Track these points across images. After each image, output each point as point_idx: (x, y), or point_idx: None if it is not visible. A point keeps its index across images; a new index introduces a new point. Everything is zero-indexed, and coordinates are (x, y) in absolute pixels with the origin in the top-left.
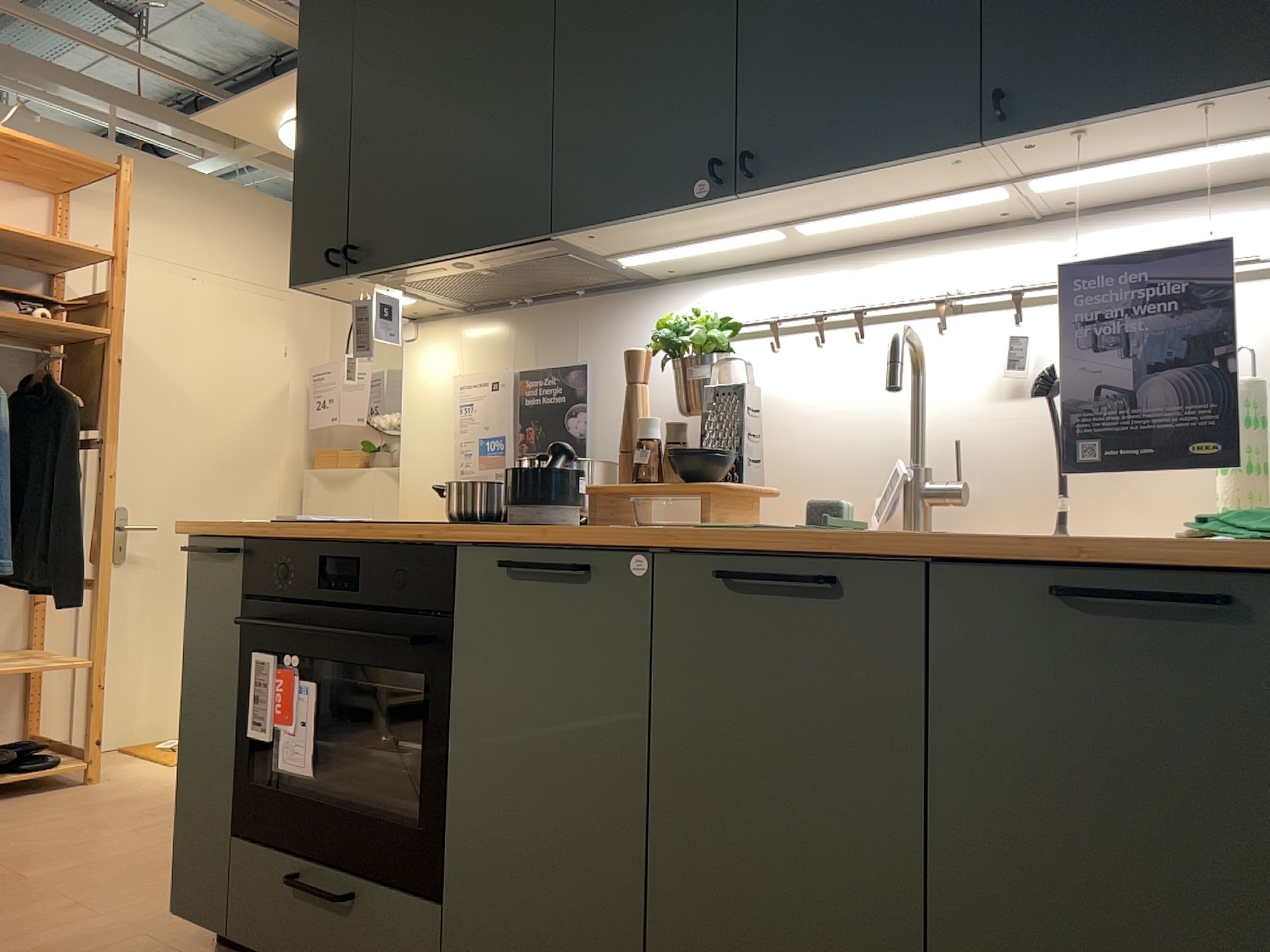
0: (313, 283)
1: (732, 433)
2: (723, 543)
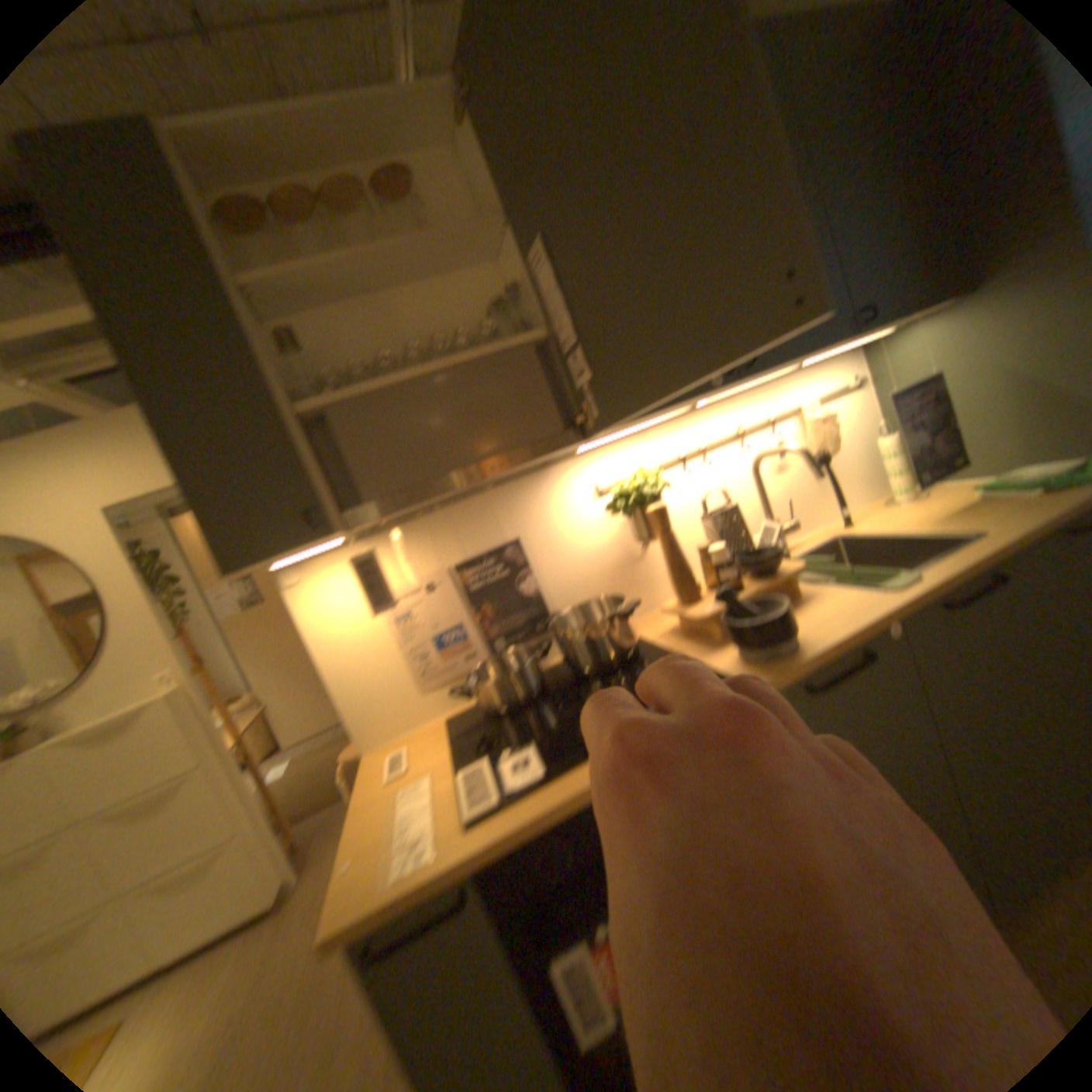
0: (258, 561)
1: (742, 536)
2: (948, 586)
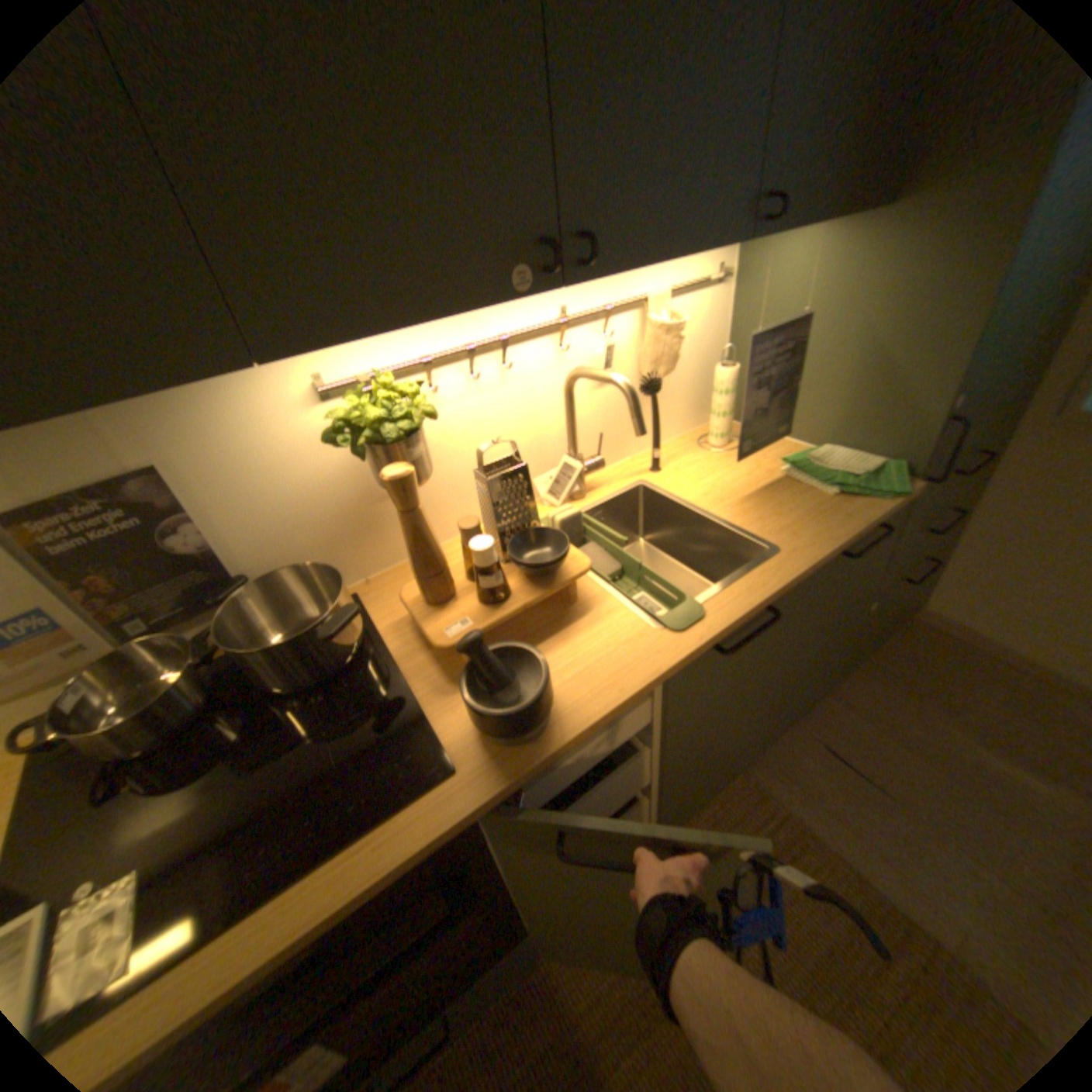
0: None
1: (525, 510)
2: (724, 634)
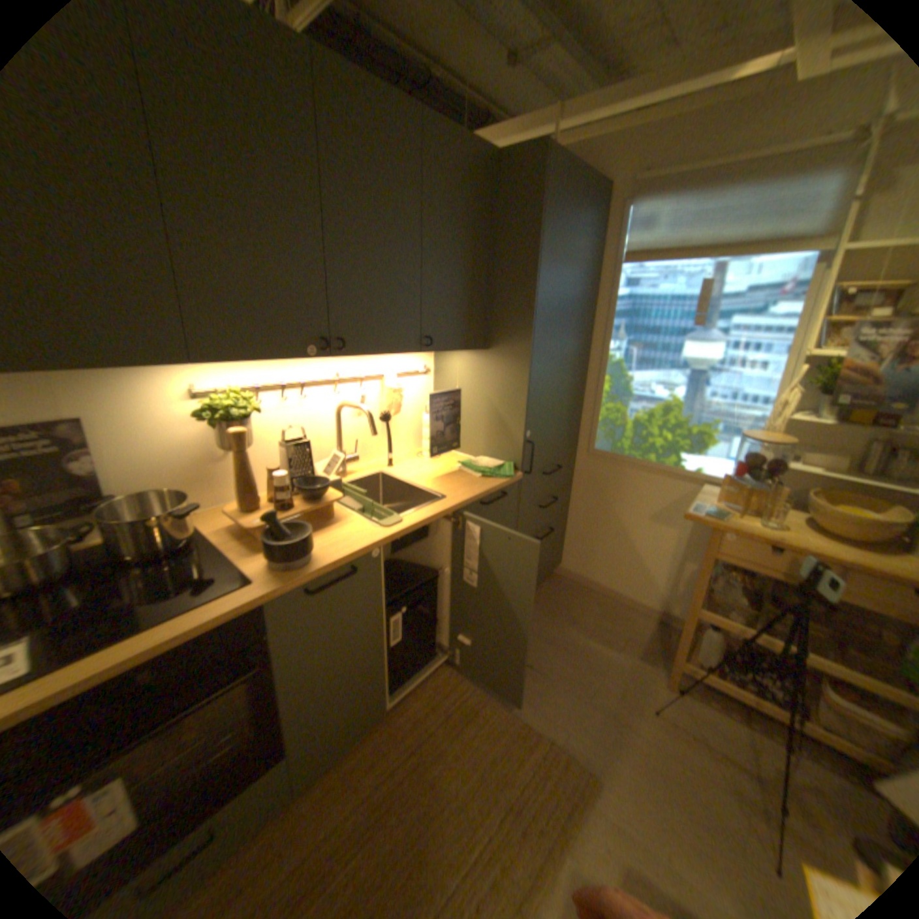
0: None
1: (306, 466)
2: (411, 529)
